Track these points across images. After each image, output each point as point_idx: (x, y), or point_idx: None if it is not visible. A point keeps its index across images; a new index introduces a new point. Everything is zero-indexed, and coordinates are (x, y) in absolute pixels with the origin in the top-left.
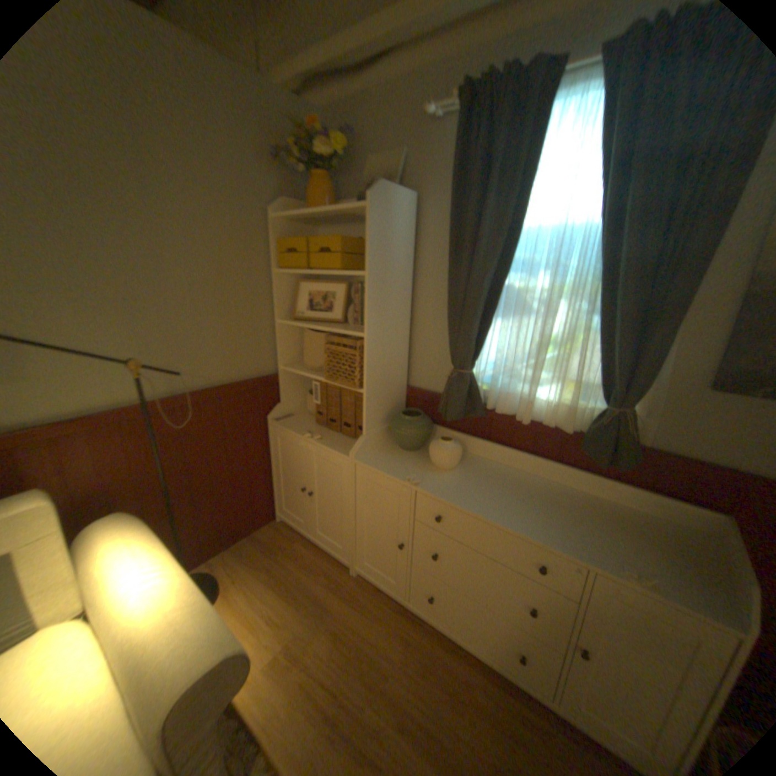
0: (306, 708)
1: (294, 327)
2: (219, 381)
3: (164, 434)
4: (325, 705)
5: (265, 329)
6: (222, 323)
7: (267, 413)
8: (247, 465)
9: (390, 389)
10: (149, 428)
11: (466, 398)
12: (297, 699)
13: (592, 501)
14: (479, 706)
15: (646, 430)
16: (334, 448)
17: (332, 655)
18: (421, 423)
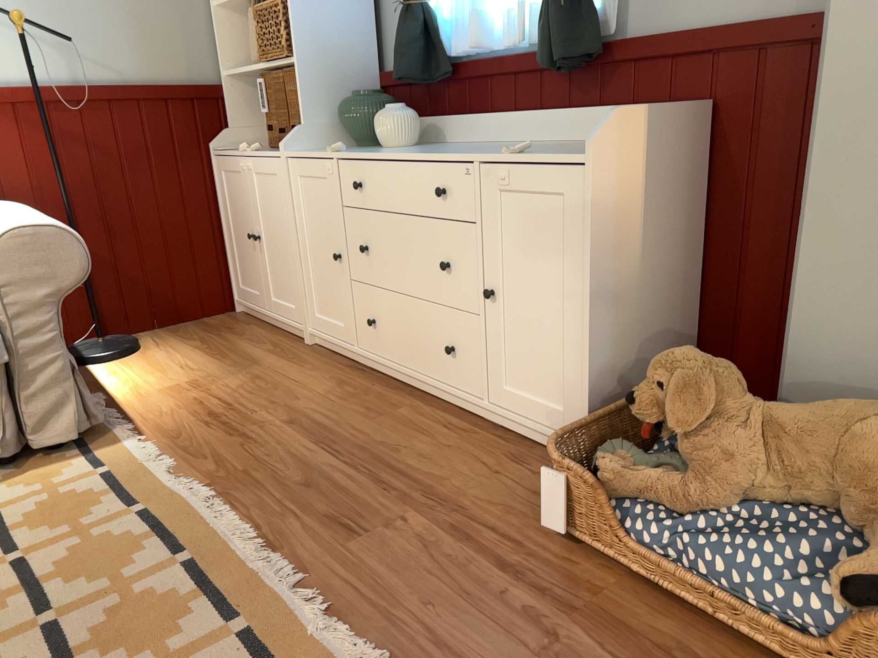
0: (193, 408)
1: (240, 20)
2: (138, 82)
3: (70, 137)
4: (215, 407)
5: (200, 20)
6: (137, 3)
7: (210, 142)
8: (185, 213)
9: (342, 68)
10: (52, 124)
11: (418, 45)
12: (187, 404)
13: (558, 143)
14: (398, 416)
15: (607, 13)
16: (270, 154)
17: (244, 385)
18: (370, 98)
